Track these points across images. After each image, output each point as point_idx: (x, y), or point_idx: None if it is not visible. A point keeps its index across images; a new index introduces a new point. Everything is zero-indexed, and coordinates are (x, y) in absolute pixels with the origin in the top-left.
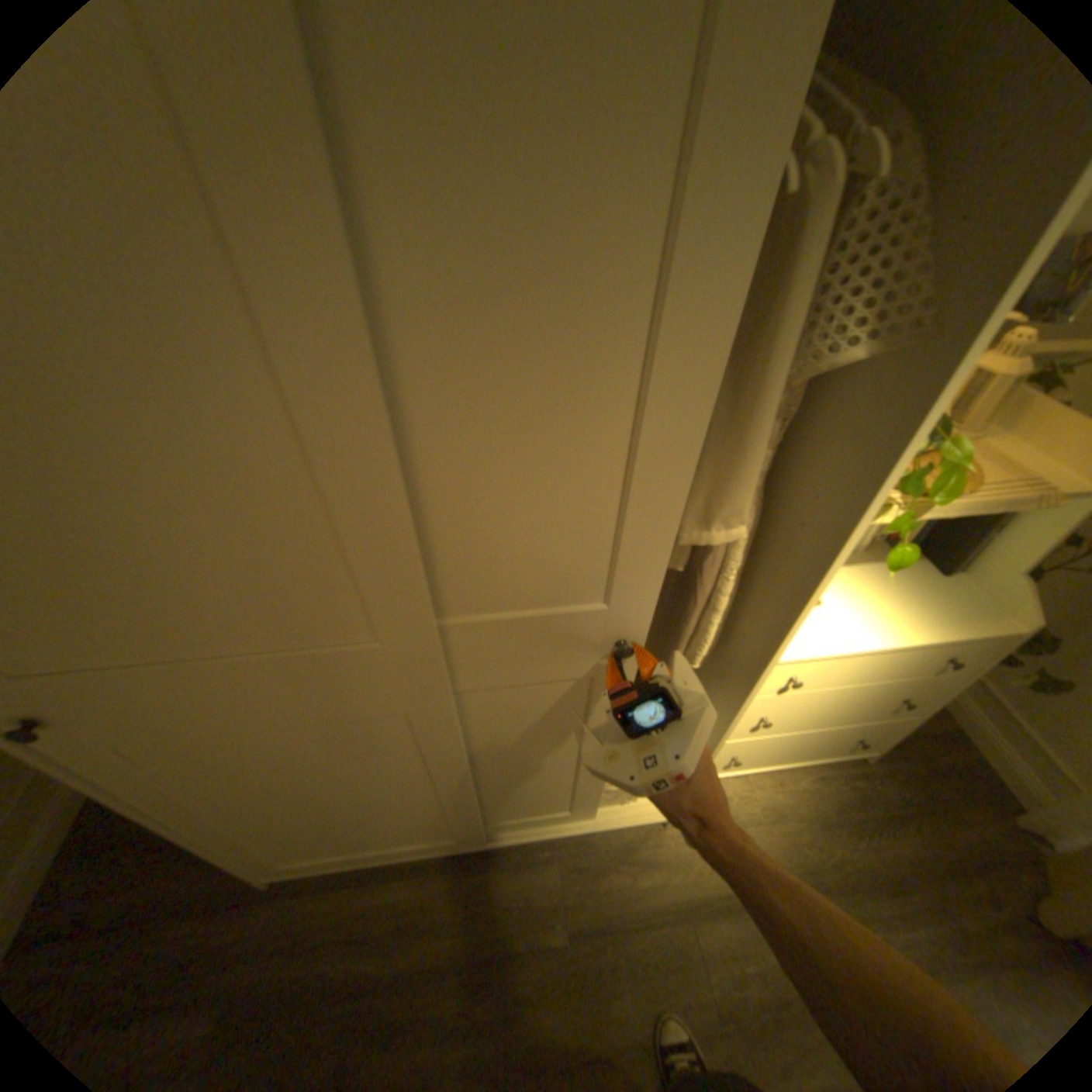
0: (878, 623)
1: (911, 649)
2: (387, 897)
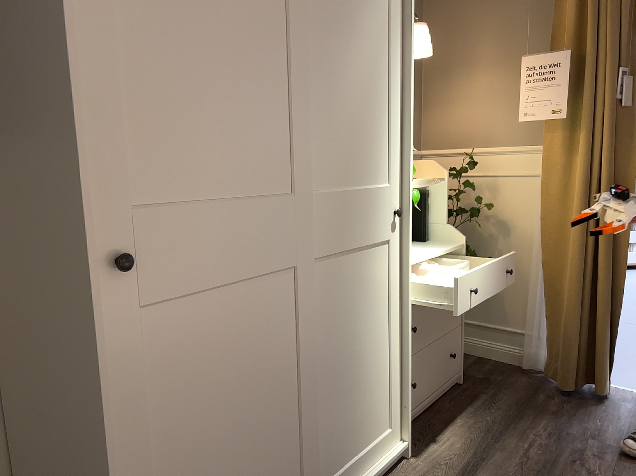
0: (415, 251)
1: (431, 253)
2: None
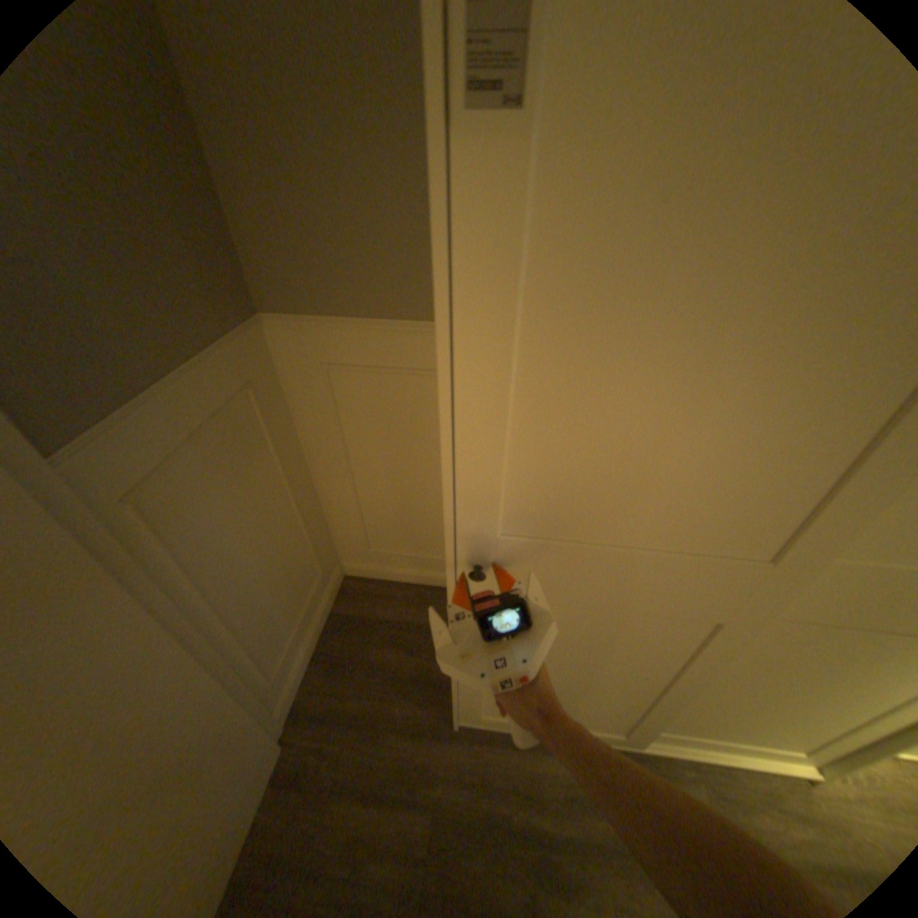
0: None
1: None
2: (554, 769)
